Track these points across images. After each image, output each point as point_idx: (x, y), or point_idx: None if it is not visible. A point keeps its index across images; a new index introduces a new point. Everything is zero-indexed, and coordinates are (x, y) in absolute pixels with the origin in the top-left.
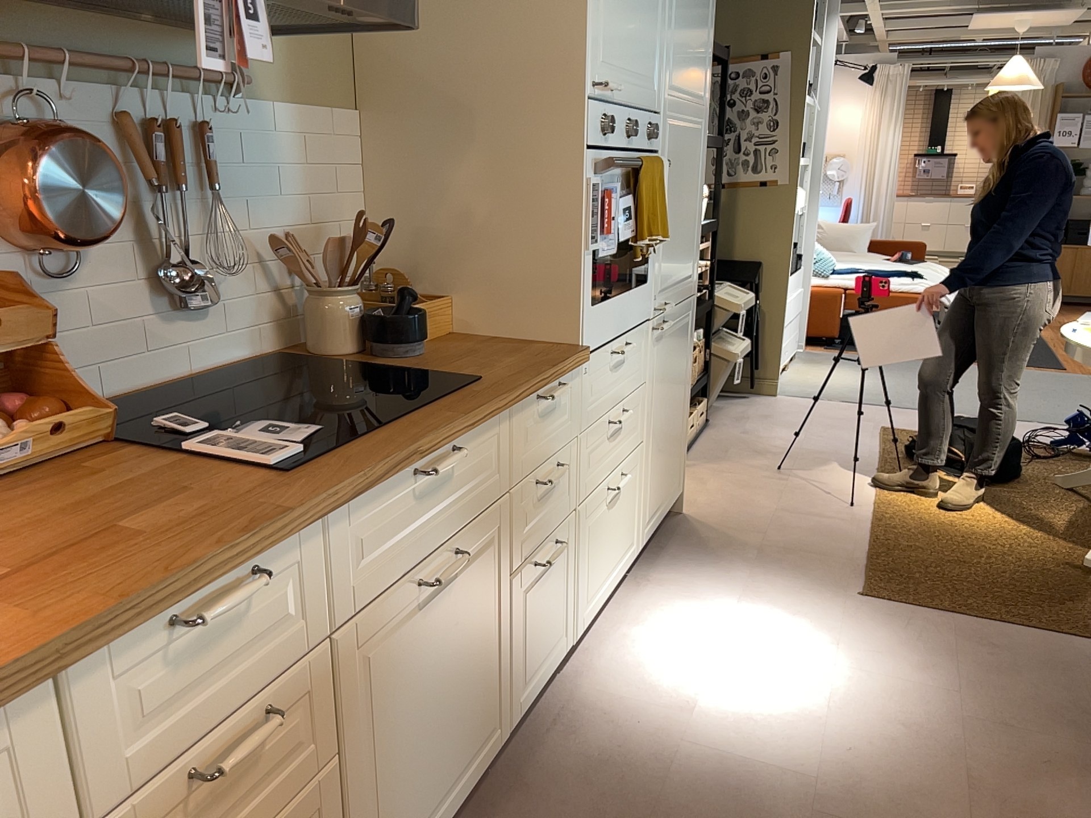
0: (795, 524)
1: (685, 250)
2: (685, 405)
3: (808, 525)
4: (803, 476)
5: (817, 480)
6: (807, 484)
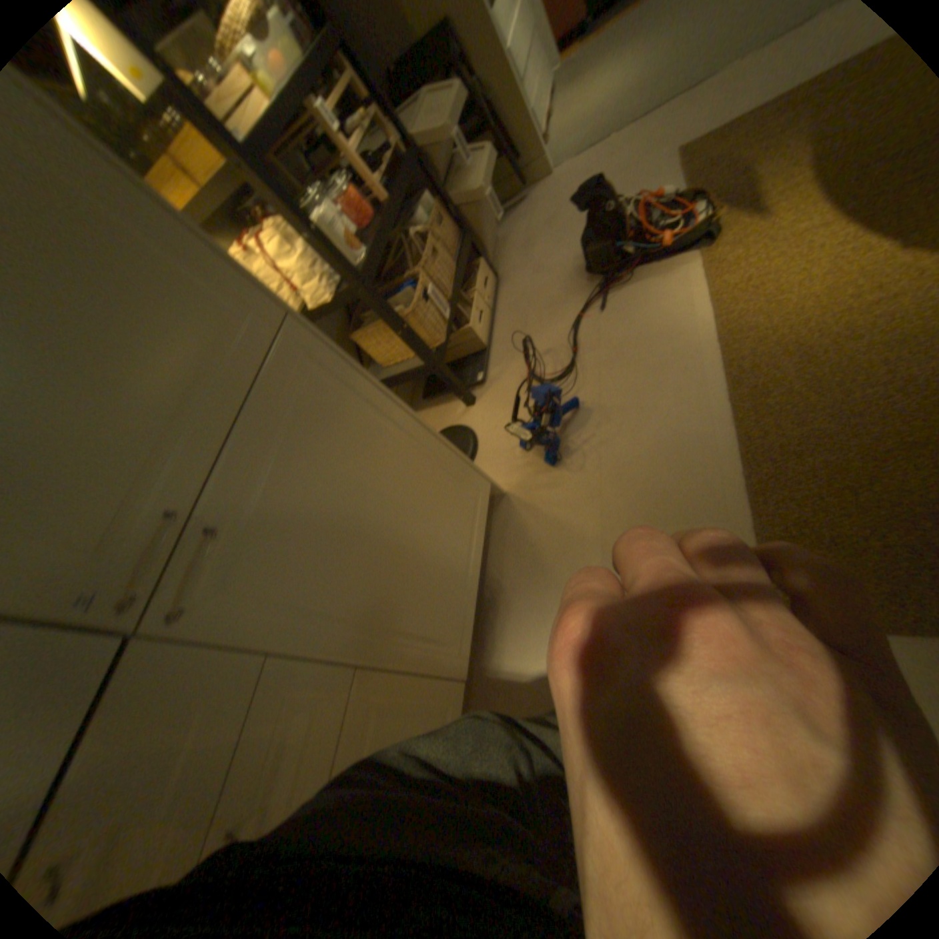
0: (631, 449)
1: (123, 325)
2: (415, 441)
3: (648, 443)
4: (616, 321)
5: (633, 323)
6: (623, 338)
